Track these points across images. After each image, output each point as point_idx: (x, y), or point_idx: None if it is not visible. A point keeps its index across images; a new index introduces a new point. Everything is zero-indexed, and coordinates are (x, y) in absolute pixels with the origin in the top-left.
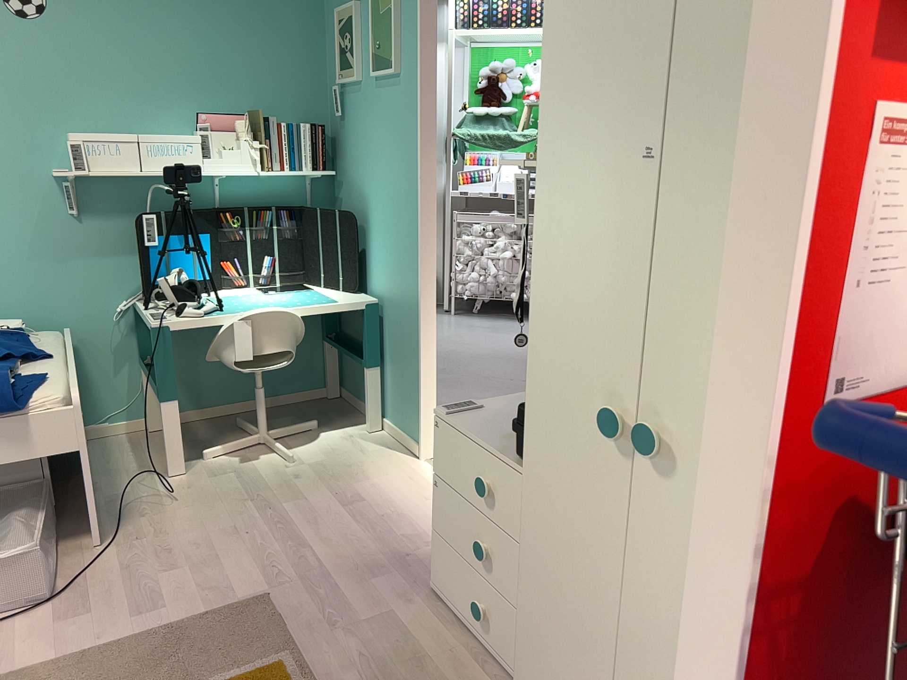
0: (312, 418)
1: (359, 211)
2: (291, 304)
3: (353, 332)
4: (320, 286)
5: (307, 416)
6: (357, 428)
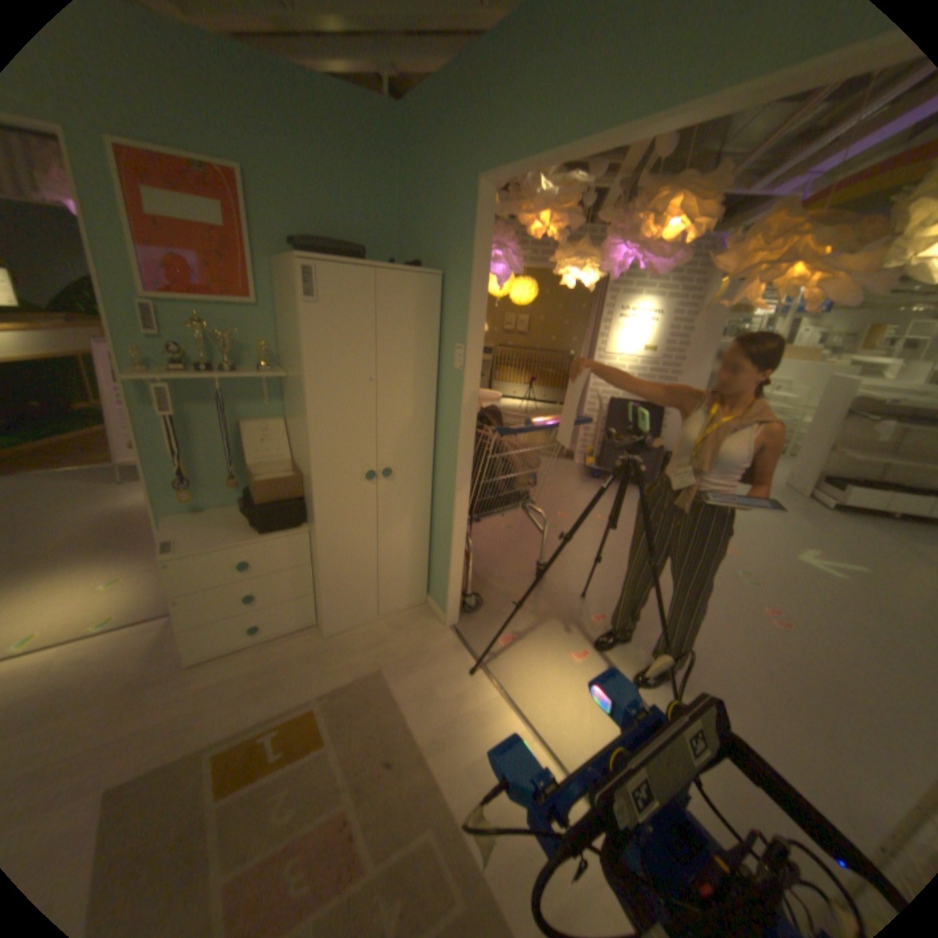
0: None
1: None
2: None
3: None
4: None
5: None
6: None
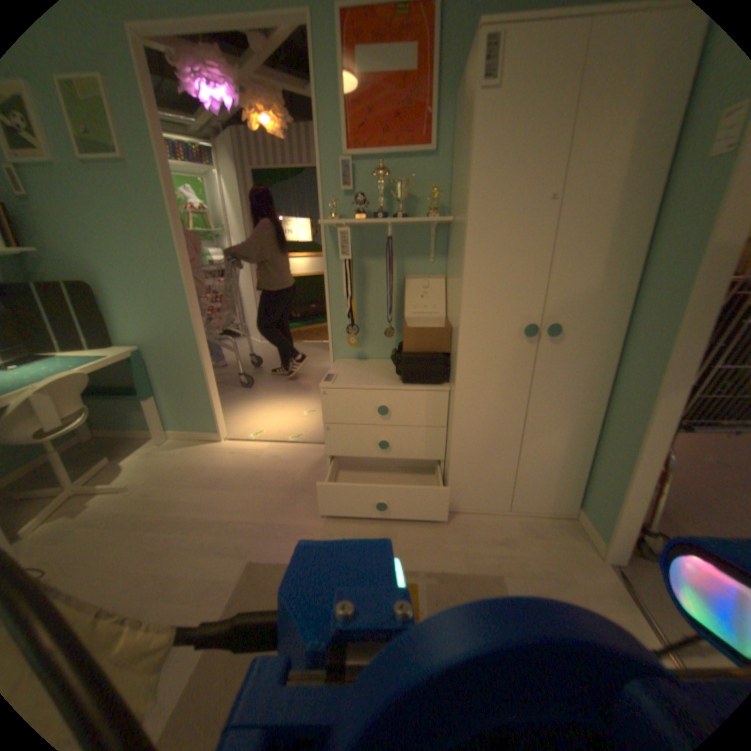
0: (93, 460)
1: (84, 282)
2: (64, 369)
3: (100, 382)
4: (58, 352)
5: (84, 460)
6: (145, 447)
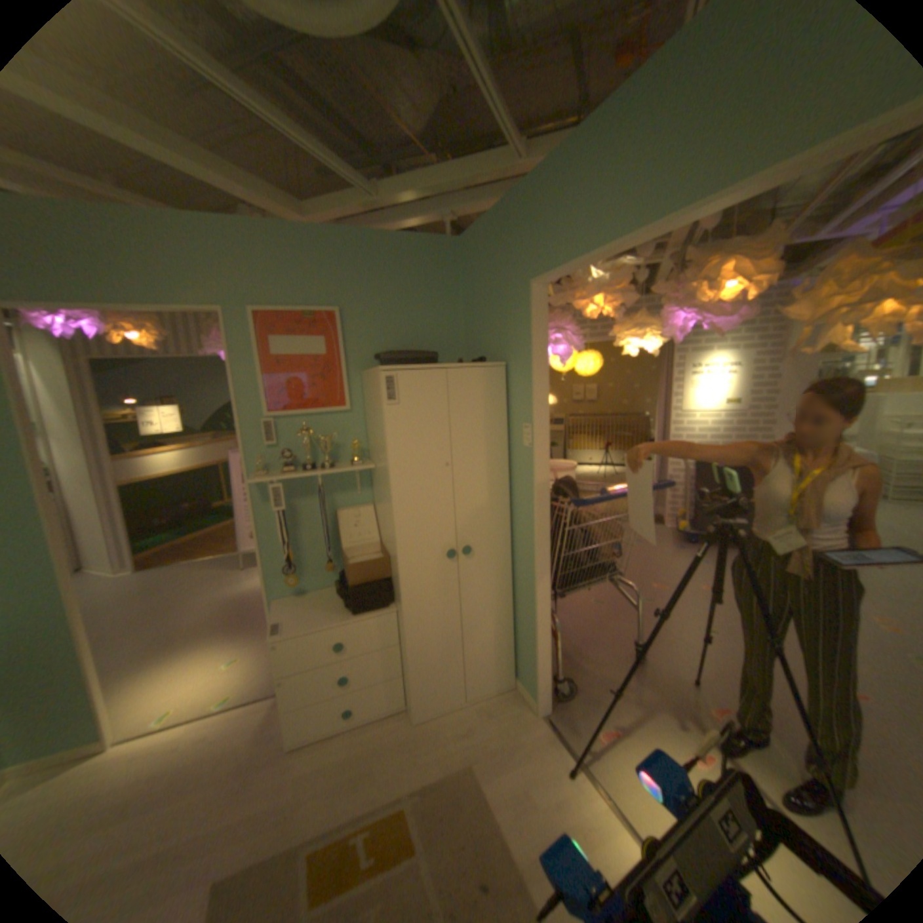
0: None
1: None
2: None
3: None
4: None
5: None
6: None
